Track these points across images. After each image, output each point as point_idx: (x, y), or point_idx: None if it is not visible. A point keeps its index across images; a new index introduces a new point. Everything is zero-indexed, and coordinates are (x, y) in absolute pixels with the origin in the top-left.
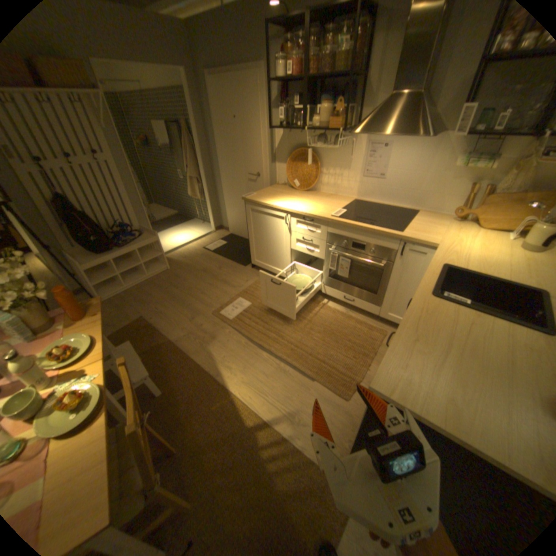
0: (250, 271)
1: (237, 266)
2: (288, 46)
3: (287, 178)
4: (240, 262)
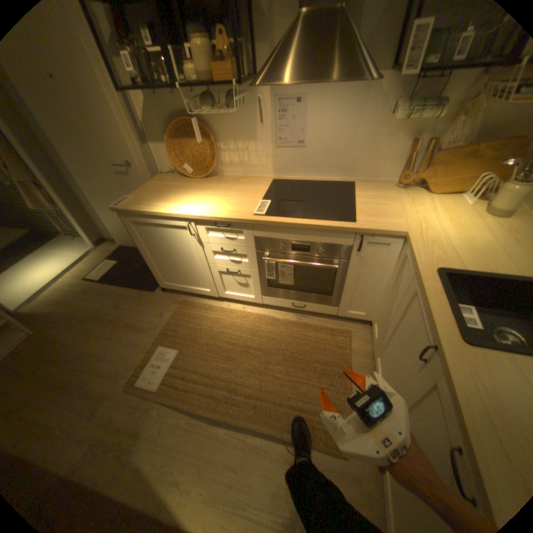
0: (163, 297)
1: (142, 295)
2: None
3: (173, 164)
4: (144, 287)
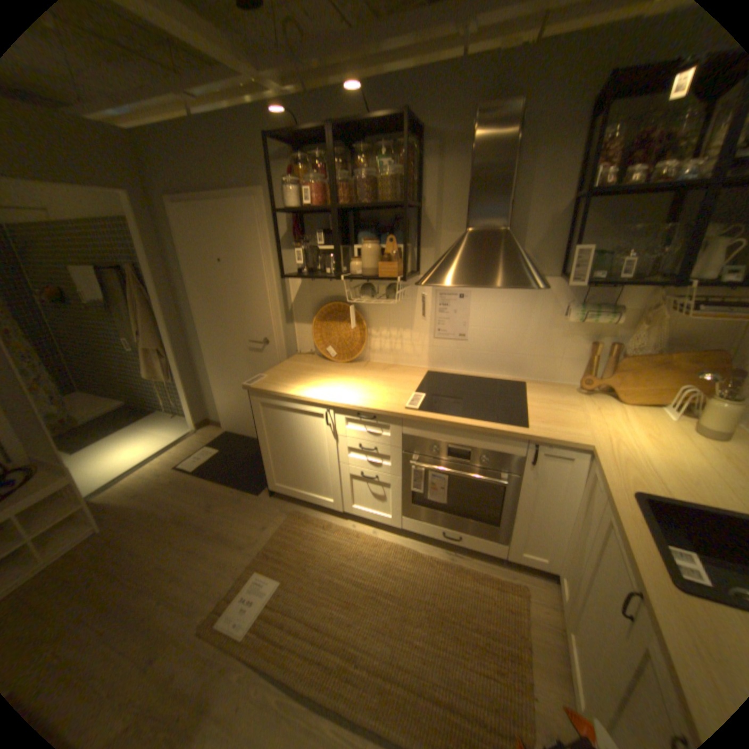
0: (268, 504)
1: (242, 498)
2: (300, 167)
3: (316, 345)
4: (247, 488)
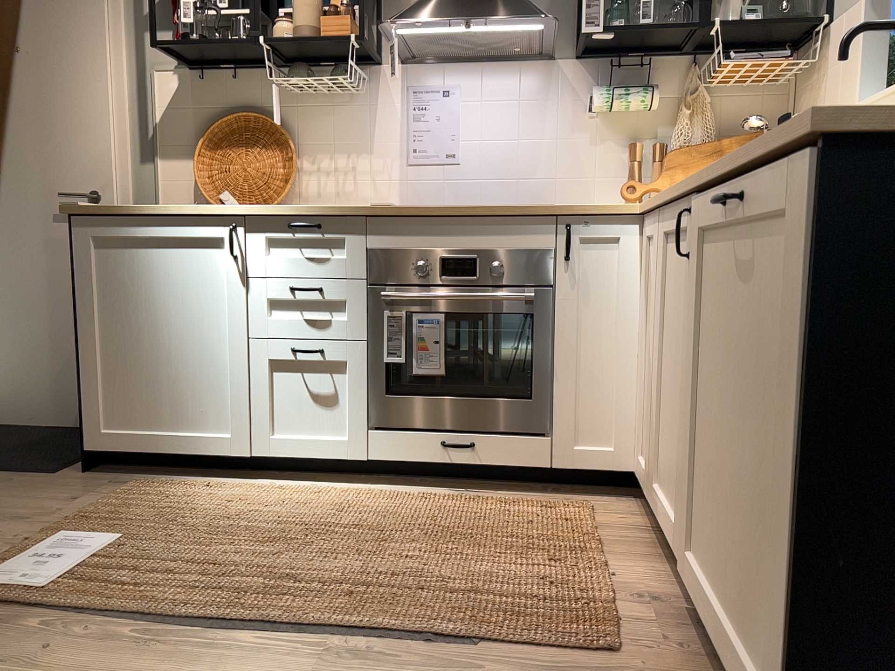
0: (81, 480)
1: (16, 479)
2: None
3: (200, 189)
4: (27, 469)
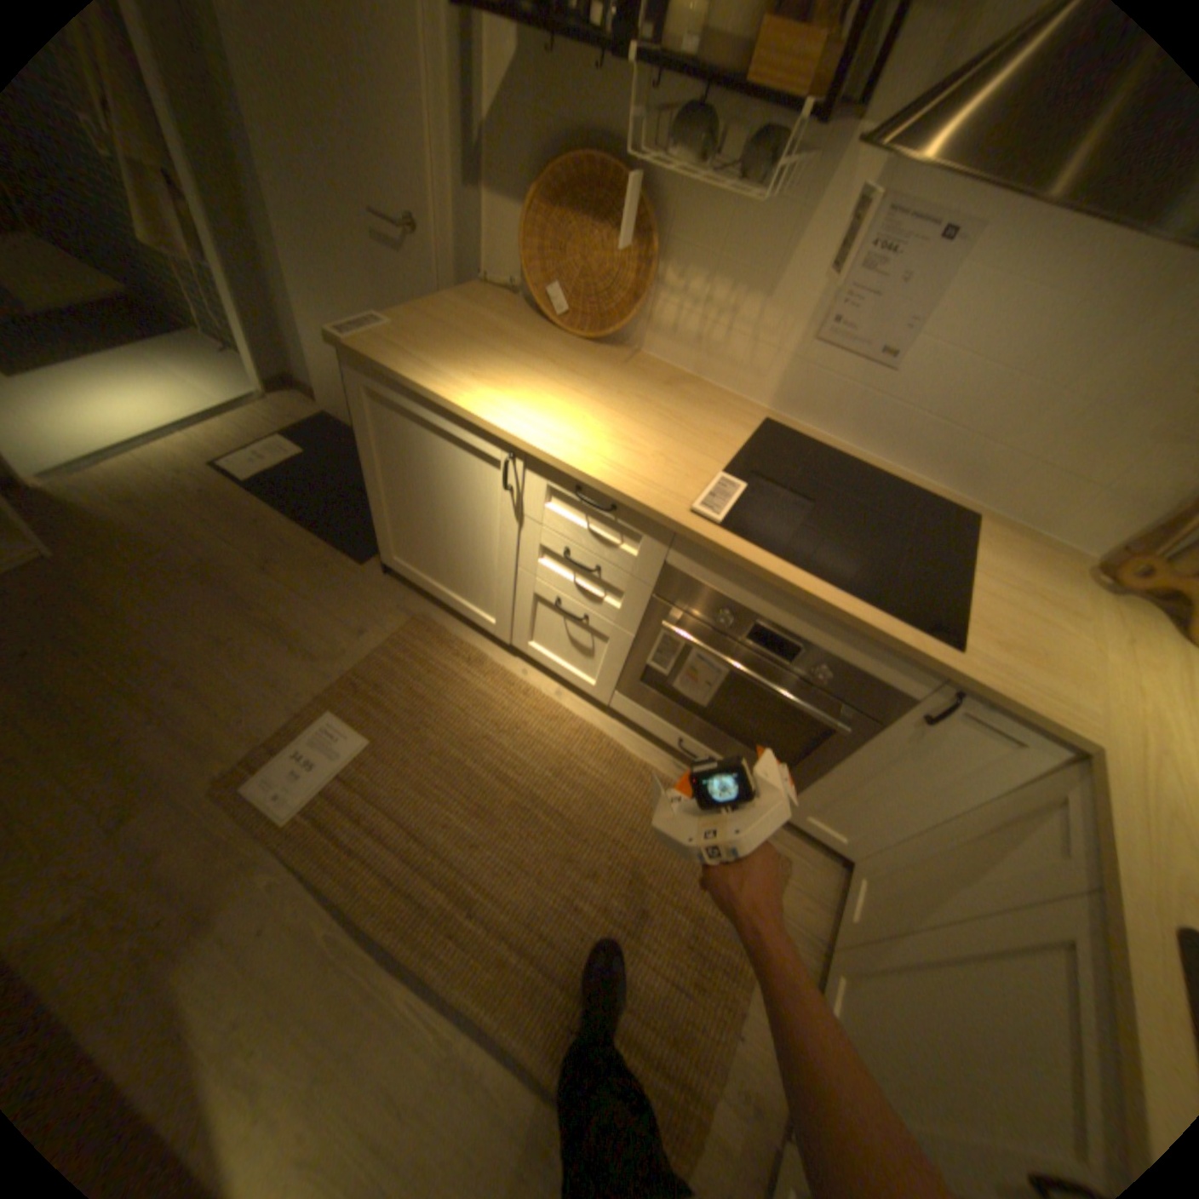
0: (377, 589)
1: (330, 563)
2: None
3: (523, 271)
4: (343, 546)
